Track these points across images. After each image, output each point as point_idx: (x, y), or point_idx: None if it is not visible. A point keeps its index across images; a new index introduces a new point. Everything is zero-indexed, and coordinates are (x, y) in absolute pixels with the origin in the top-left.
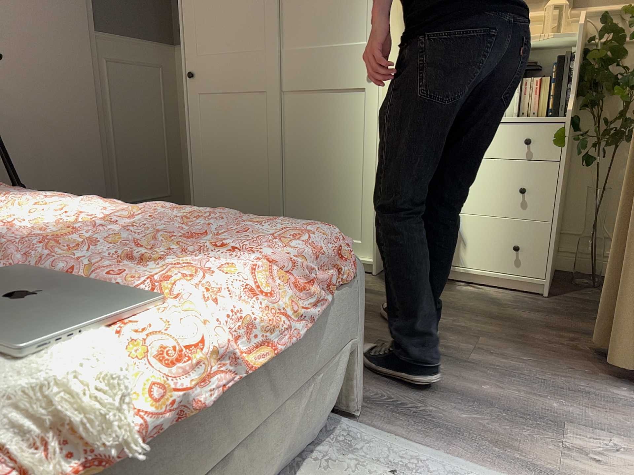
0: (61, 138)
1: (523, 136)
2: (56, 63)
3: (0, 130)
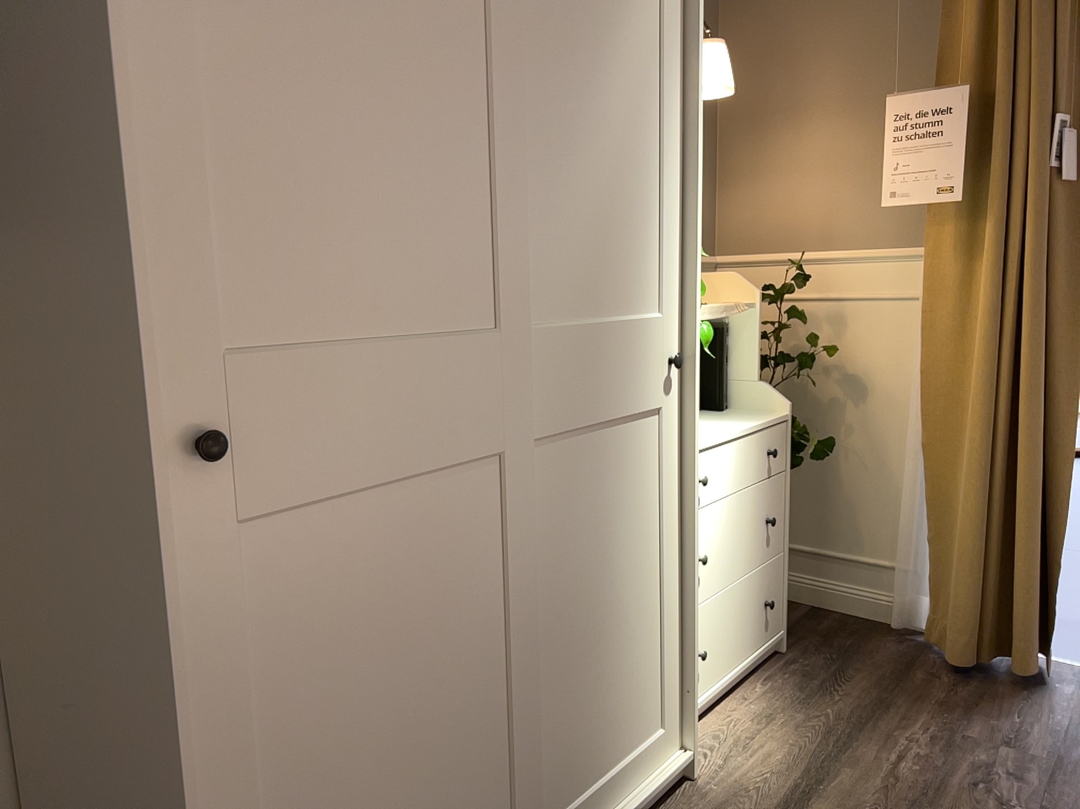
0: None
1: (765, 447)
2: None
3: None
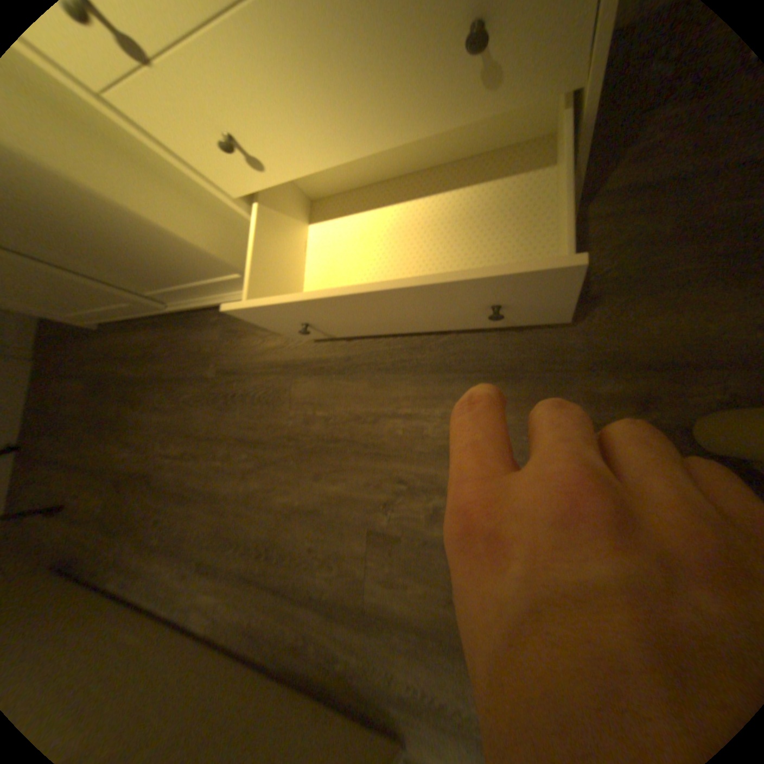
0: None
1: None
2: None
3: None
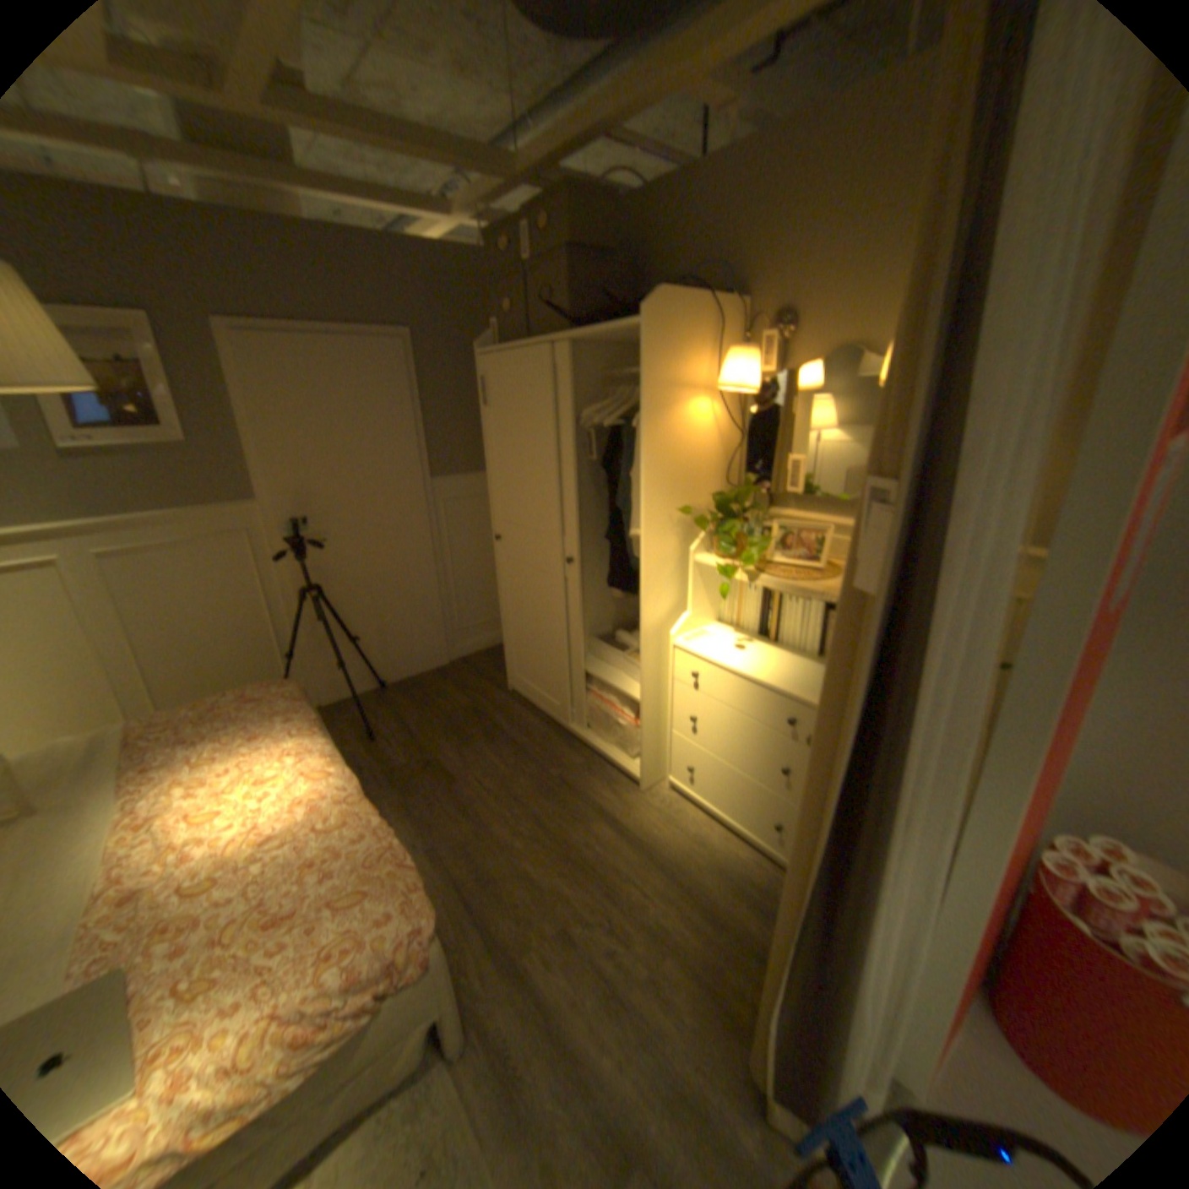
0: (392, 585)
1: (785, 711)
2: (385, 520)
3: (335, 590)
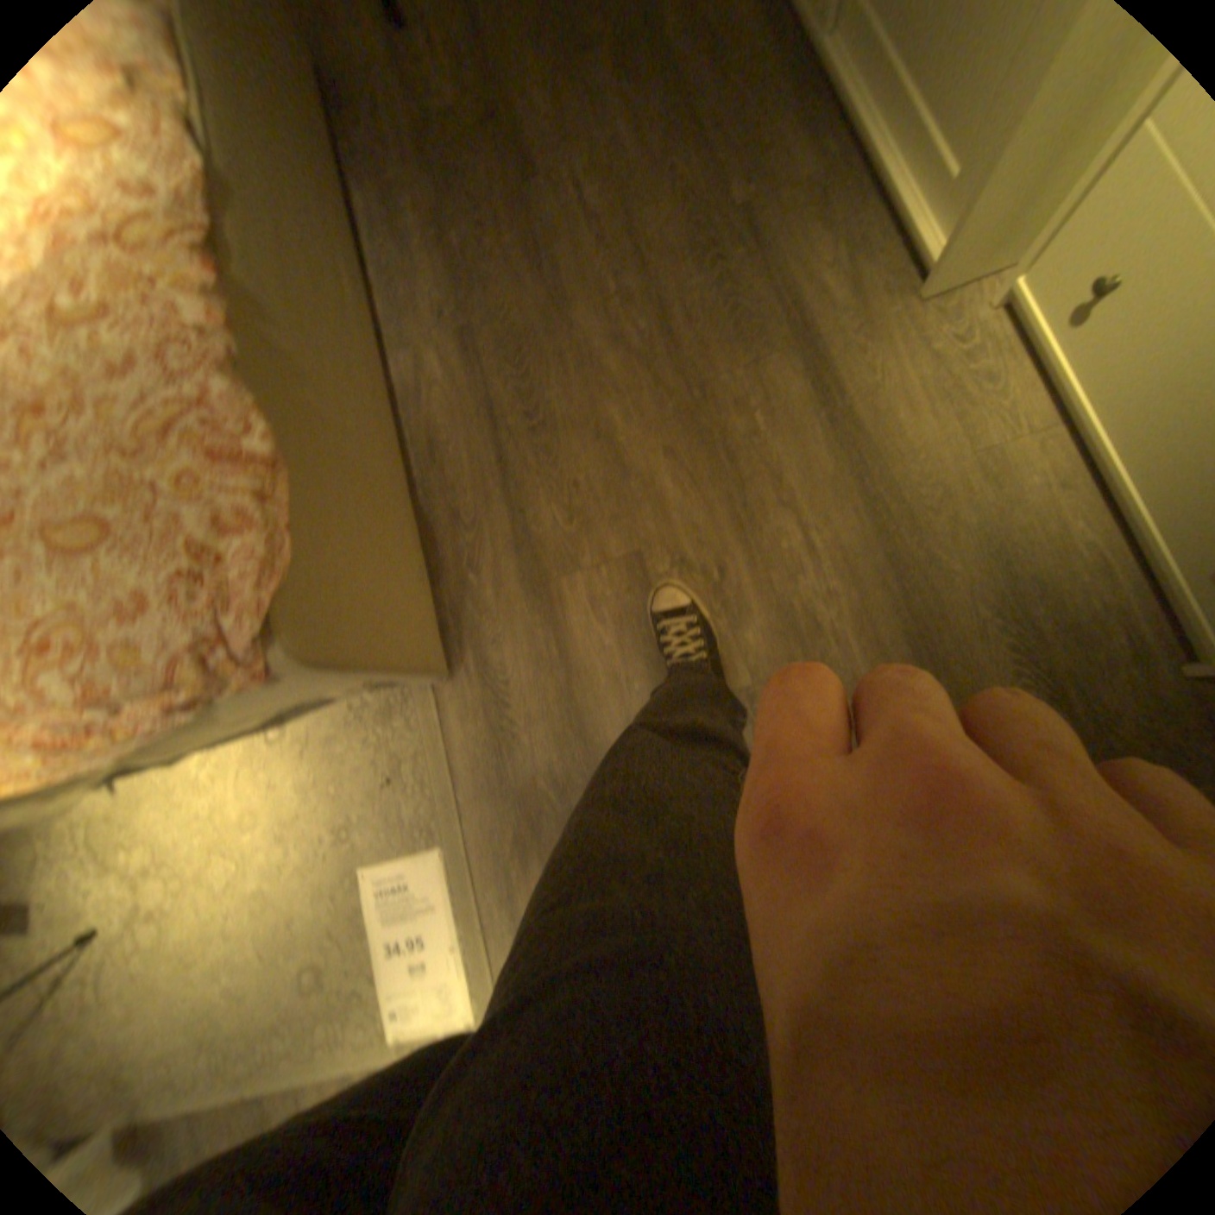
0: None
1: None
2: None
3: None
